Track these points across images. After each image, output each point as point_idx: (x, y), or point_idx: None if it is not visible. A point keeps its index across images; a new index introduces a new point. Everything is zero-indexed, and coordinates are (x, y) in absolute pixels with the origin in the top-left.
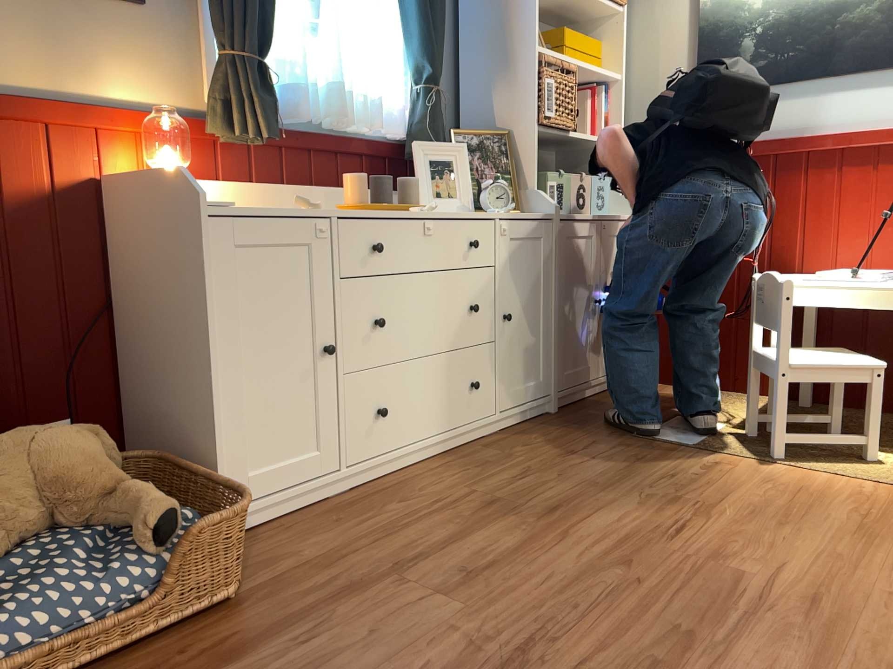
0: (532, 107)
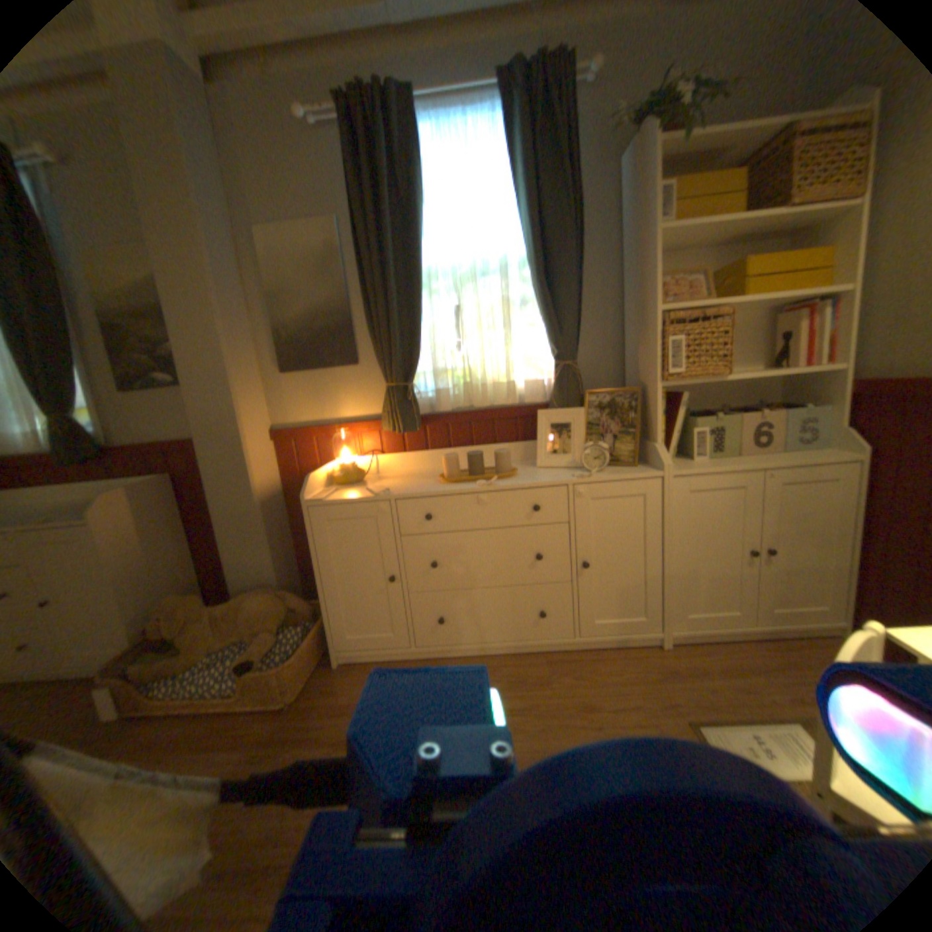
0: (657, 366)
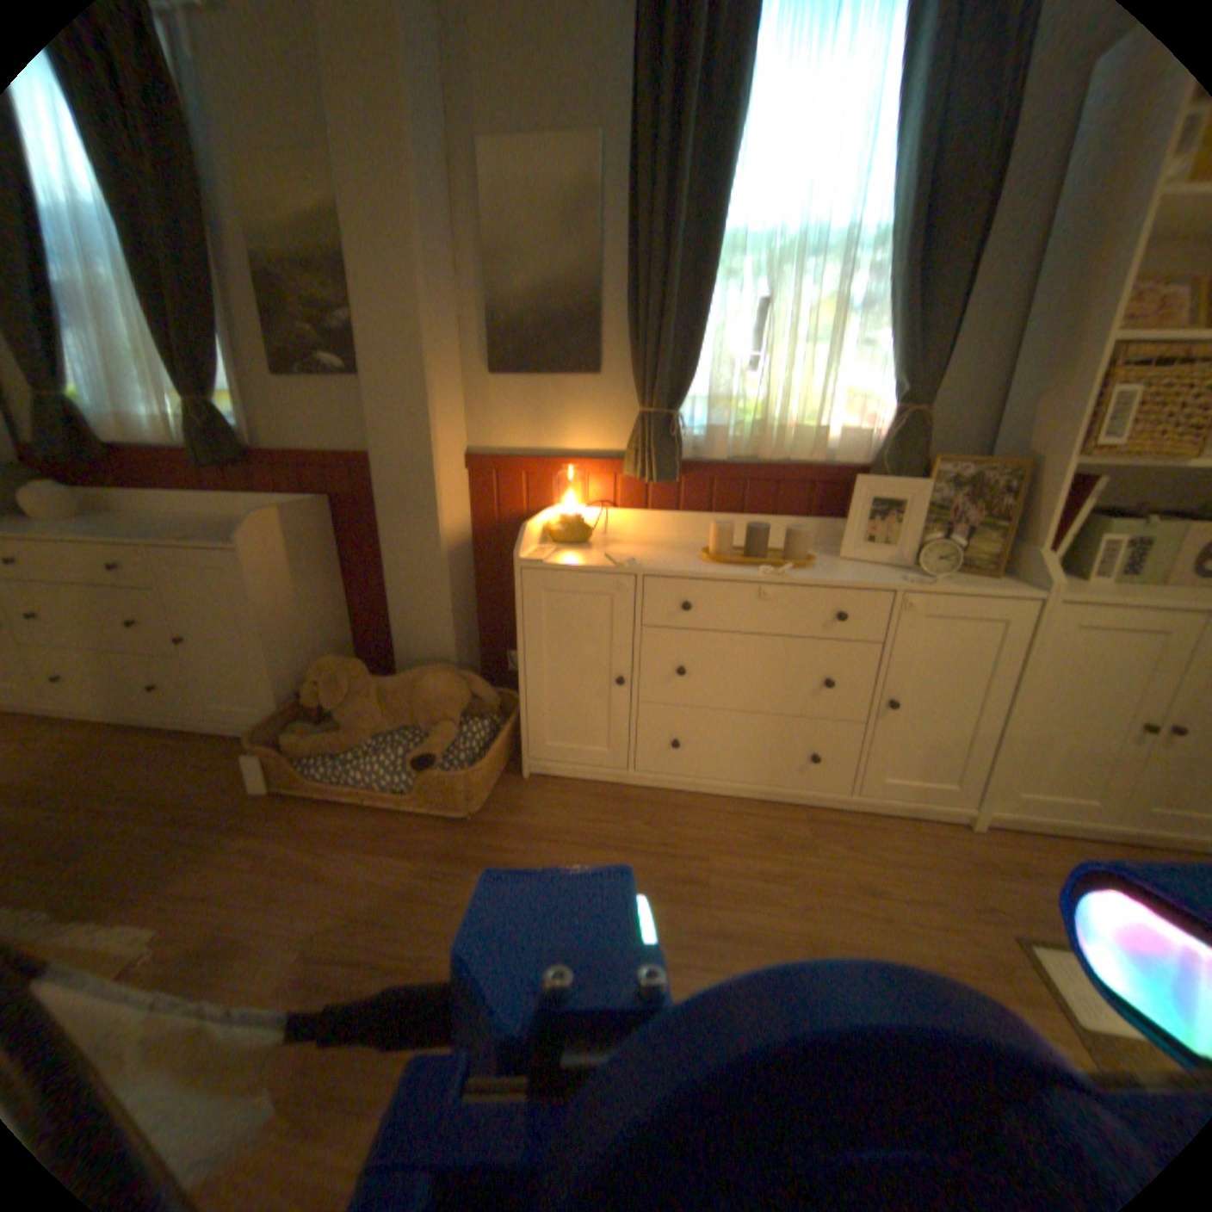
0: (1077, 431)
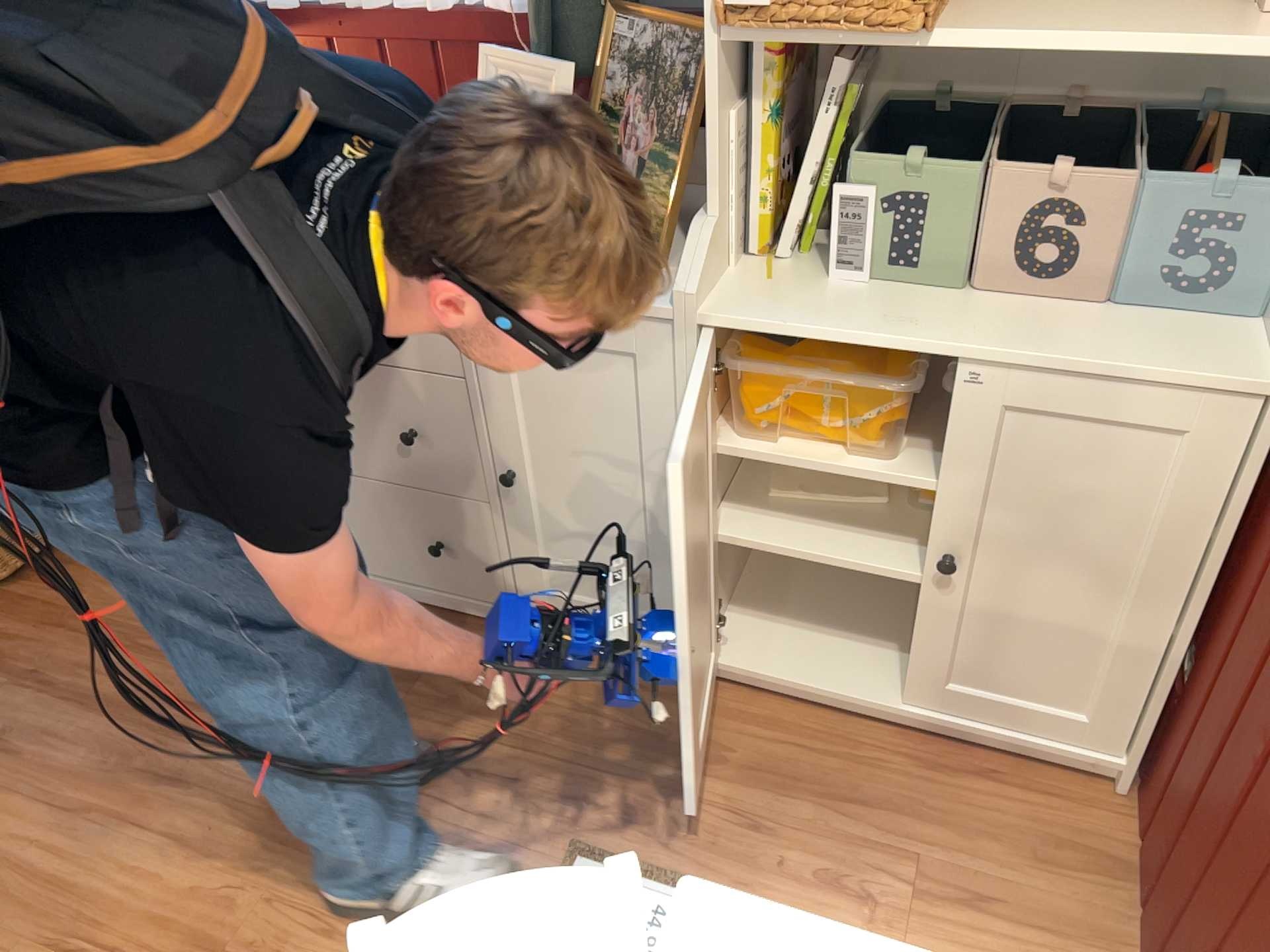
0: None
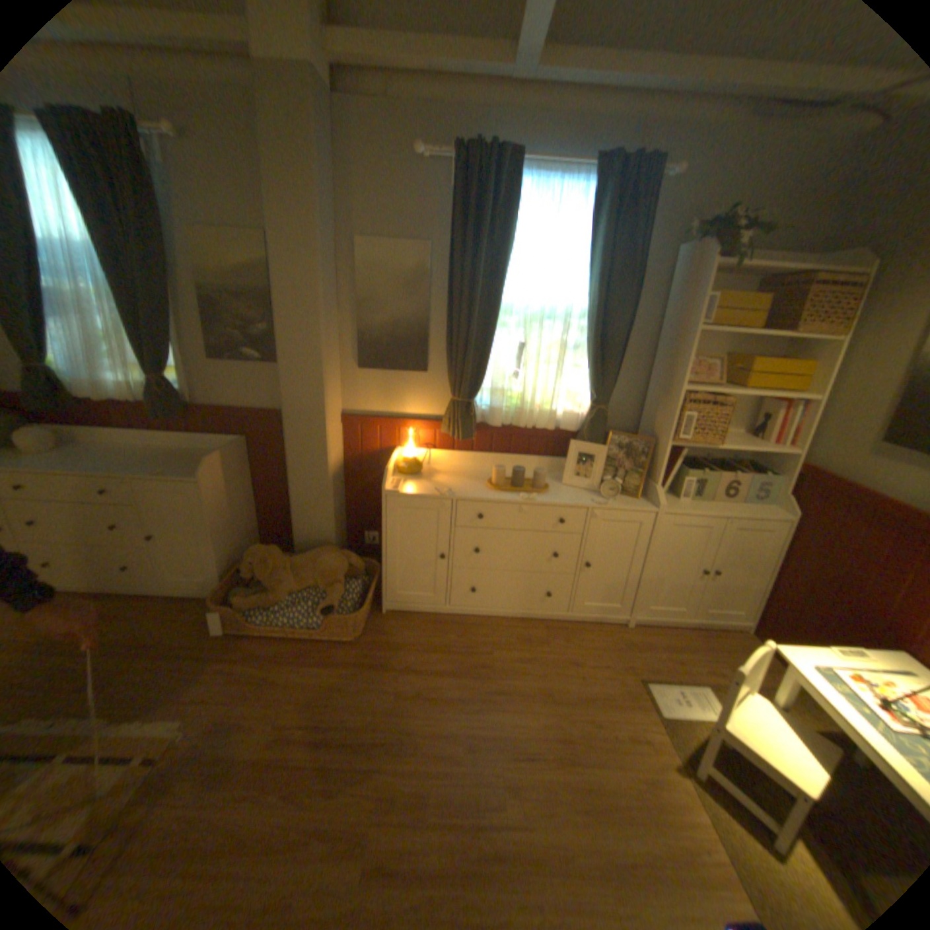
0: (671, 430)
